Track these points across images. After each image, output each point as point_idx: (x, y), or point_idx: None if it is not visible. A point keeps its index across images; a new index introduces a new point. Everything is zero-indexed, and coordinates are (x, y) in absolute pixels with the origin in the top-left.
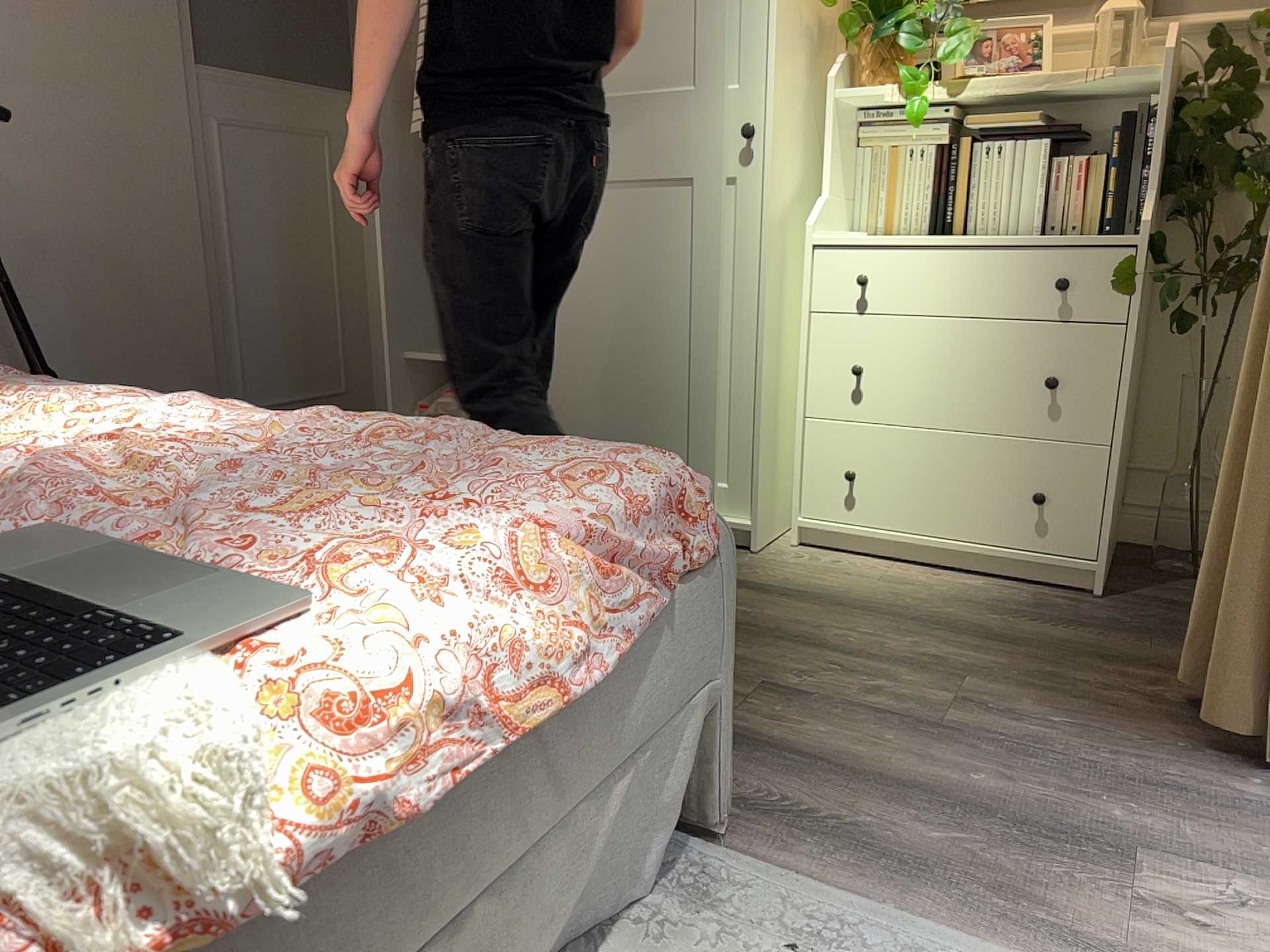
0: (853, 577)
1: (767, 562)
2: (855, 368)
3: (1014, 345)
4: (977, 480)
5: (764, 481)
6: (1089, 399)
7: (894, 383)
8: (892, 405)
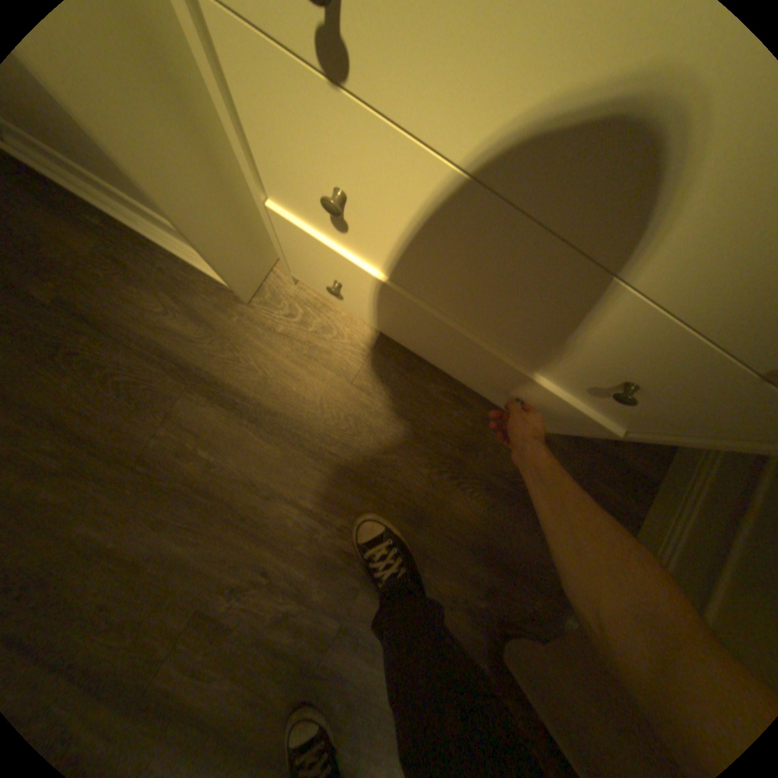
0: (331, 369)
1: (254, 324)
2: (324, 203)
3: (628, 335)
4: (470, 357)
5: (228, 262)
6: (658, 415)
7: (395, 243)
8: (390, 261)
